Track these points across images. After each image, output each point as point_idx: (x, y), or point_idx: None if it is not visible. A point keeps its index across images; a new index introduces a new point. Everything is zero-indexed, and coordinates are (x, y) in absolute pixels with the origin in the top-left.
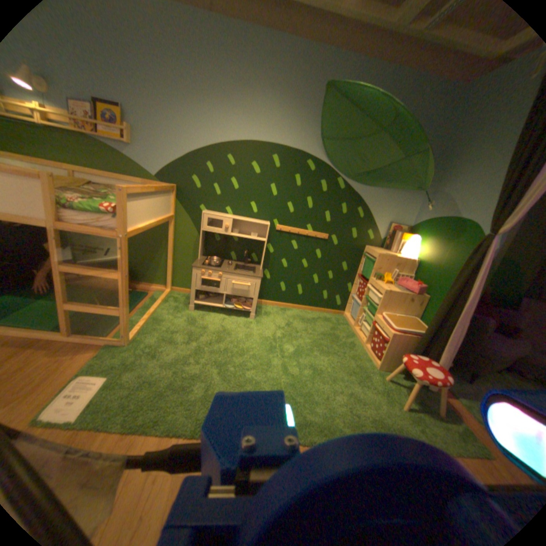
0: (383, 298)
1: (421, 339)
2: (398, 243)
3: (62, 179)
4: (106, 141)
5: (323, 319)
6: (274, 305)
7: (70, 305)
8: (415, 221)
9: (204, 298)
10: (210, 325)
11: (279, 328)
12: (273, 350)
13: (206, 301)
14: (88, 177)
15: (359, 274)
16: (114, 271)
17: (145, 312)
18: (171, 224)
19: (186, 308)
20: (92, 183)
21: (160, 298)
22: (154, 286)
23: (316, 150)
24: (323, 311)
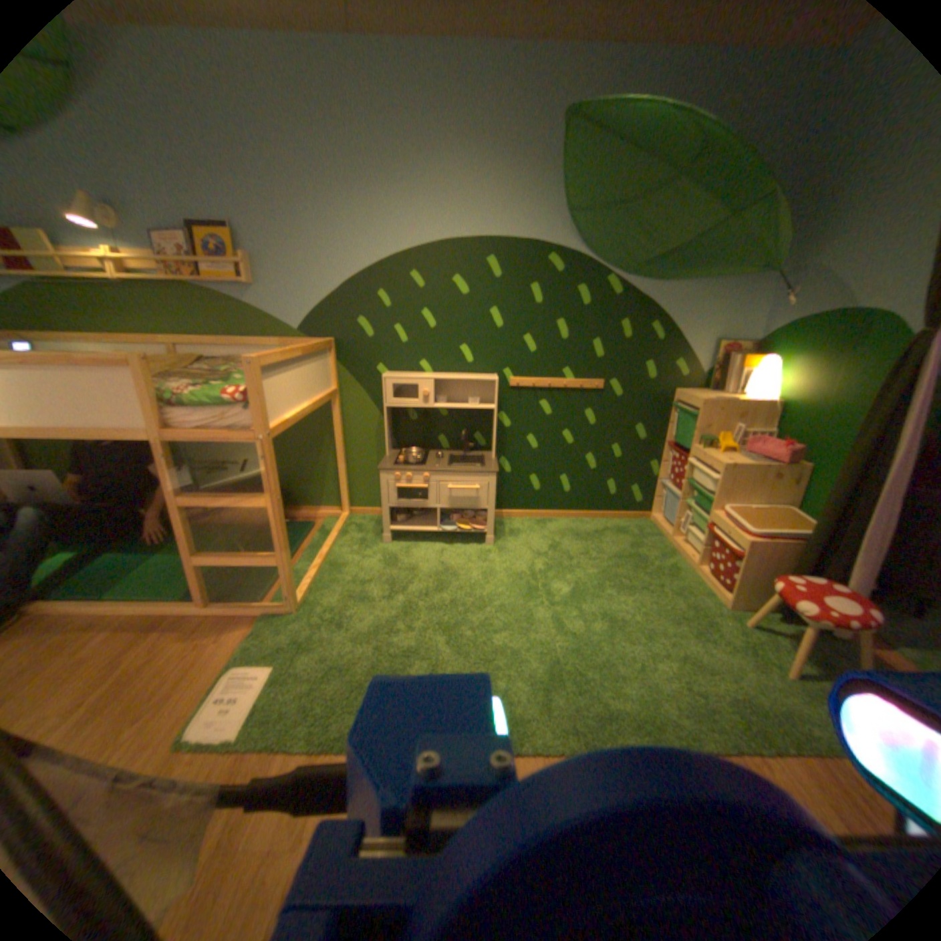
0: (722, 479)
1: (805, 545)
2: (738, 375)
3: (161, 360)
4: (215, 286)
5: (615, 530)
6: (525, 516)
7: (202, 557)
8: (766, 328)
9: (405, 520)
10: (421, 562)
11: (539, 555)
12: (535, 594)
13: (409, 523)
14: (198, 350)
15: (670, 442)
16: (259, 495)
17: (315, 554)
18: (335, 404)
19: (379, 540)
20: (204, 358)
21: (335, 528)
22: (323, 509)
23: (562, 234)
24: (612, 517)
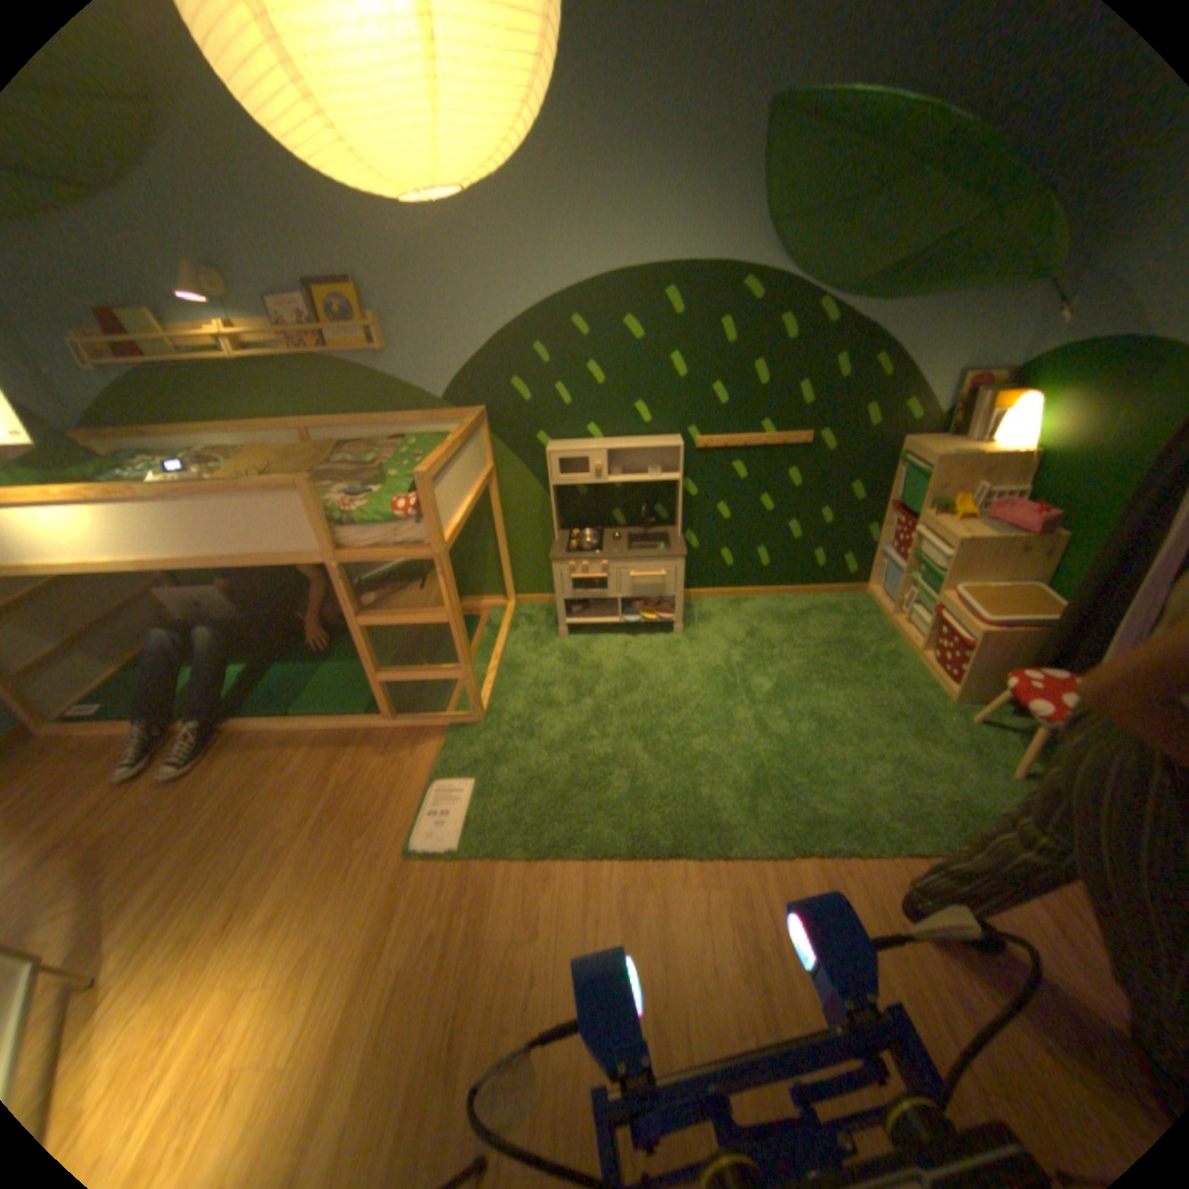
0: (958, 559)
1: (1052, 639)
2: (989, 421)
3: (302, 454)
4: (346, 358)
5: (825, 612)
6: (718, 599)
7: (387, 674)
8: (1031, 355)
9: (582, 613)
10: (605, 662)
11: (737, 648)
12: (734, 695)
13: (587, 617)
14: (335, 435)
15: (896, 505)
16: (439, 611)
17: (490, 656)
18: (494, 486)
19: (555, 636)
20: (345, 445)
21: (506, 624)
22: (487, 601)
23: (763, 253)
24: (822, 595)
